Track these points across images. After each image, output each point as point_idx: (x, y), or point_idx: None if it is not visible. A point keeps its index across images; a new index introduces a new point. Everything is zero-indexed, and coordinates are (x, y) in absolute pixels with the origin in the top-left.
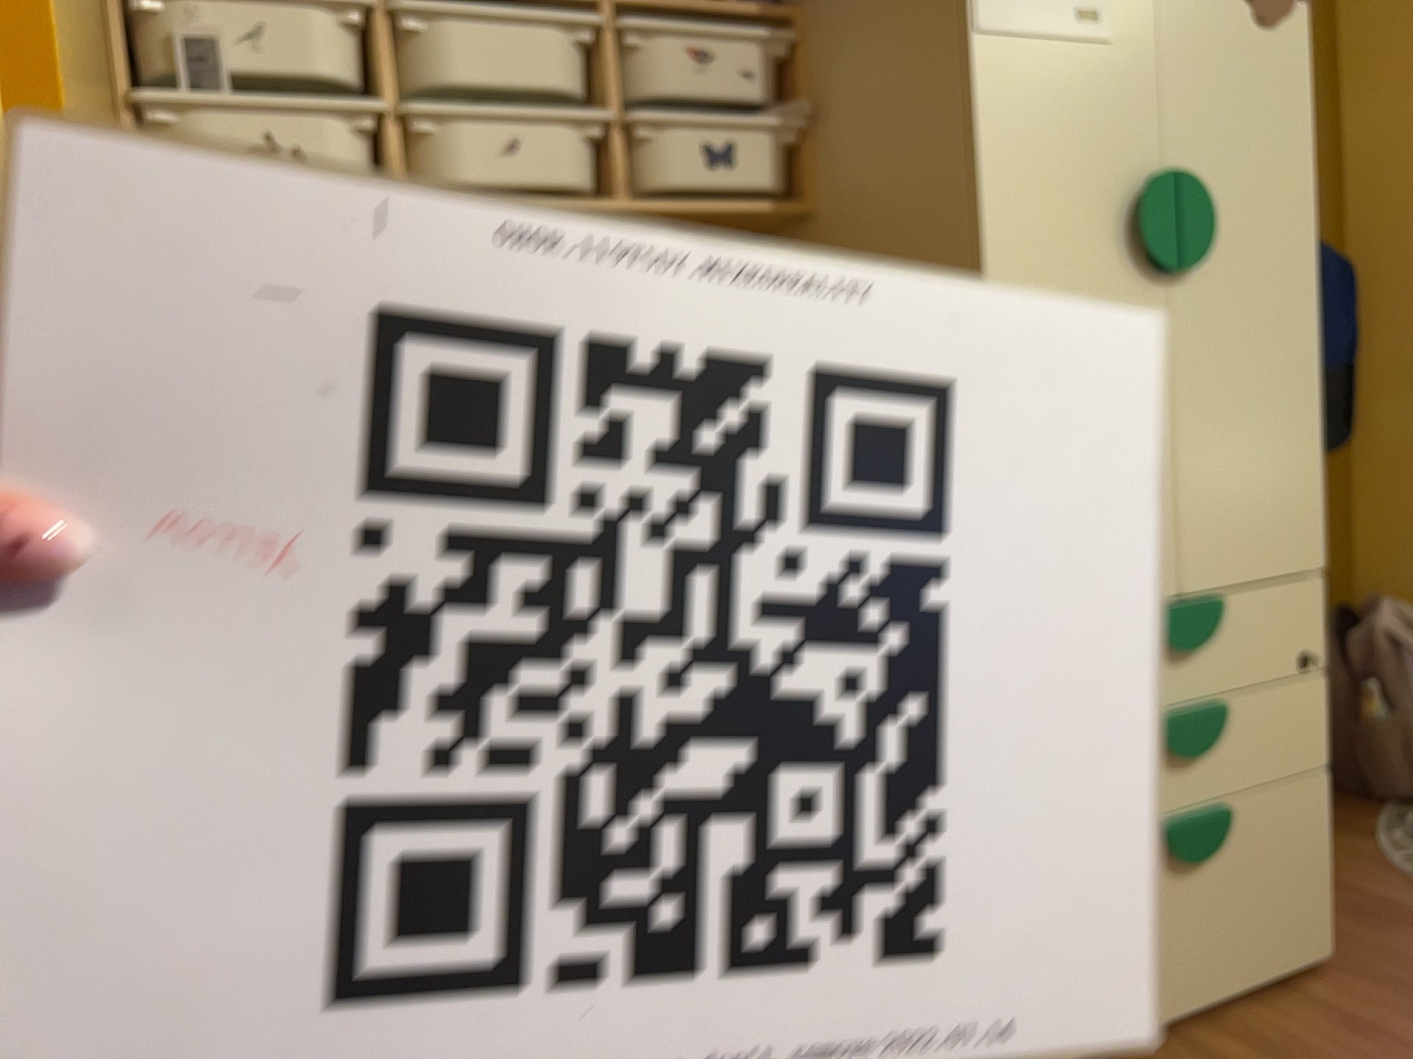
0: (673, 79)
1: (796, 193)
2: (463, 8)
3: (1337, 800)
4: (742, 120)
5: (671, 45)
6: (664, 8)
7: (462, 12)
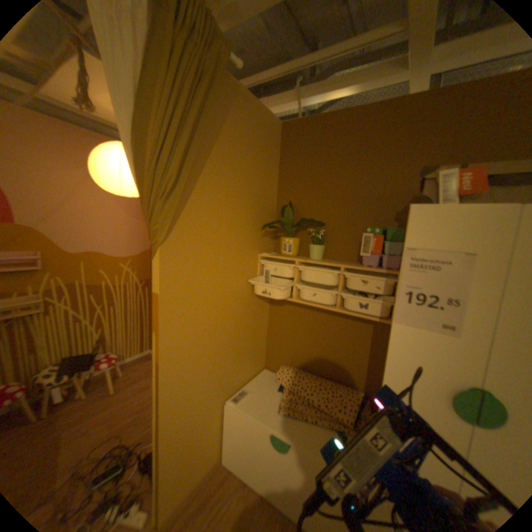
0: (355, 286)
1: (393, 316)
2: (310, 267)
3: None
4: (372, 299)
5: (356, 279)
6: (356, 270)
7: (310, 268)
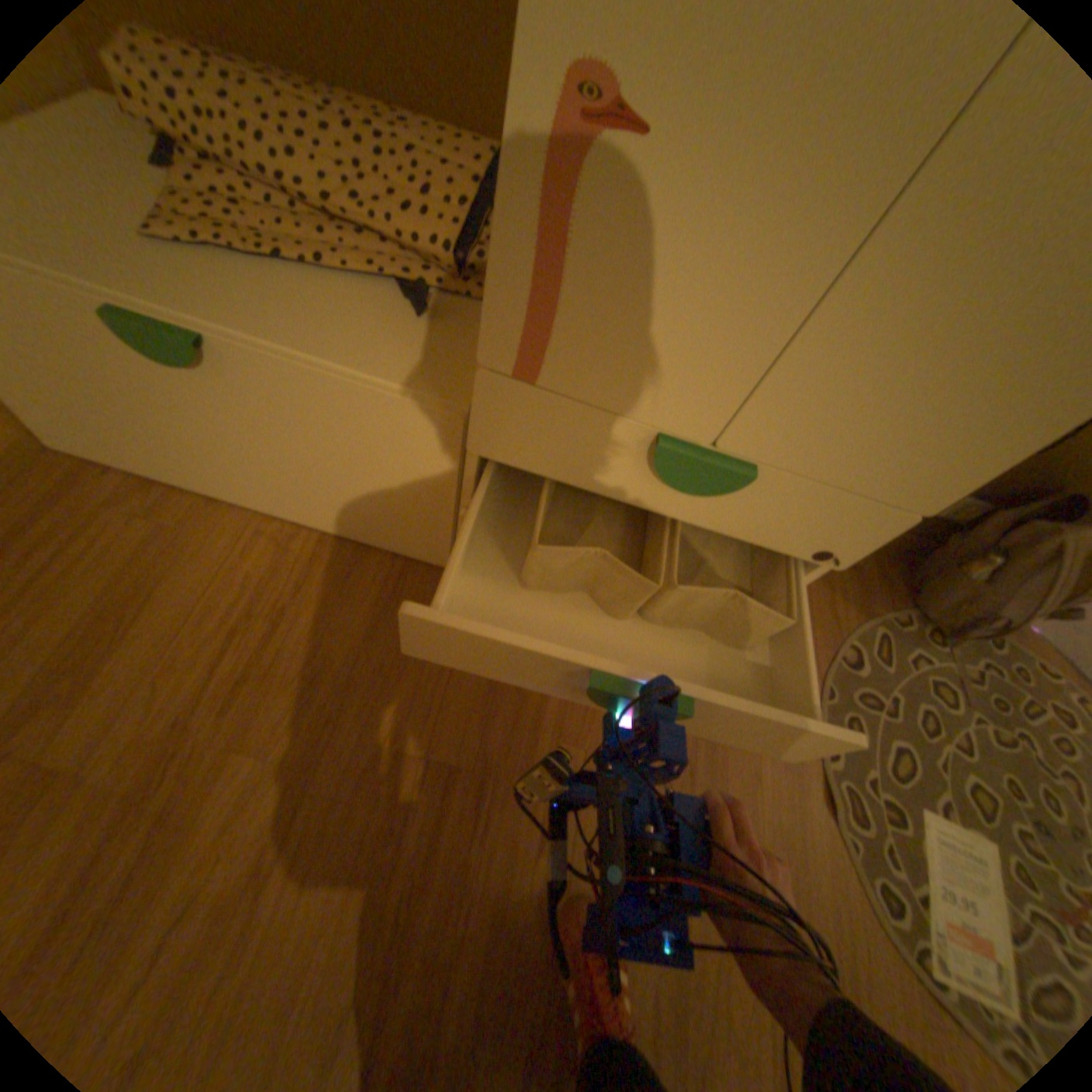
0: None
1: None
2: None
3: (885, 582)
4: None
5: None
6: None
7: None
